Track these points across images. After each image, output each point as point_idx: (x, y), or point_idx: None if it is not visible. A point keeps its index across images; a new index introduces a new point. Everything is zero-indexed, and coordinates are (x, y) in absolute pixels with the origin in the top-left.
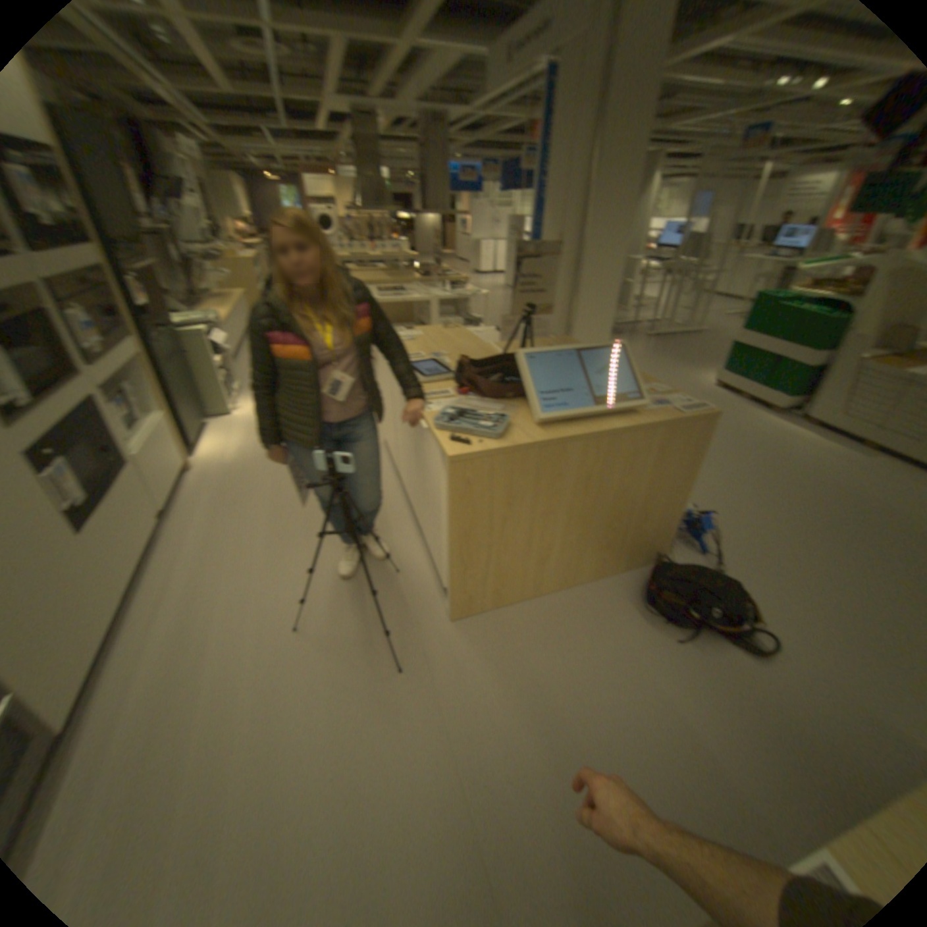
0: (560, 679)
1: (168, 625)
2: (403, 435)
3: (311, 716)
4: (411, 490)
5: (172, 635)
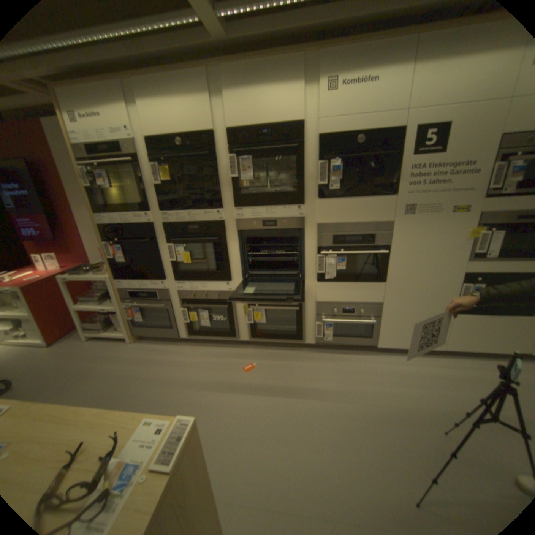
0: None
1: (440, 374)
2: None
3: (387, 440)
4: None
5: (434, 376)
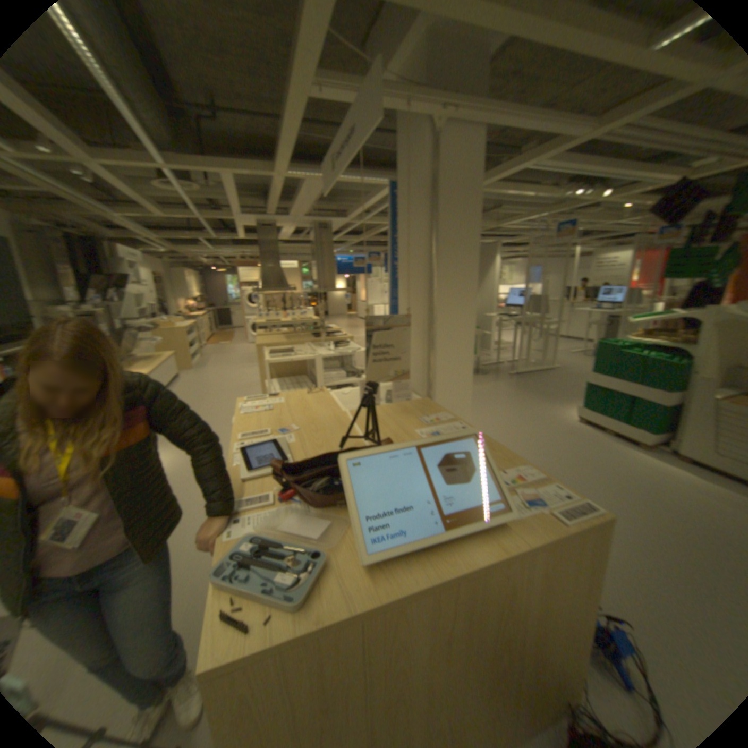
0: None
1: None
2: None
3: None
4: None
5: None
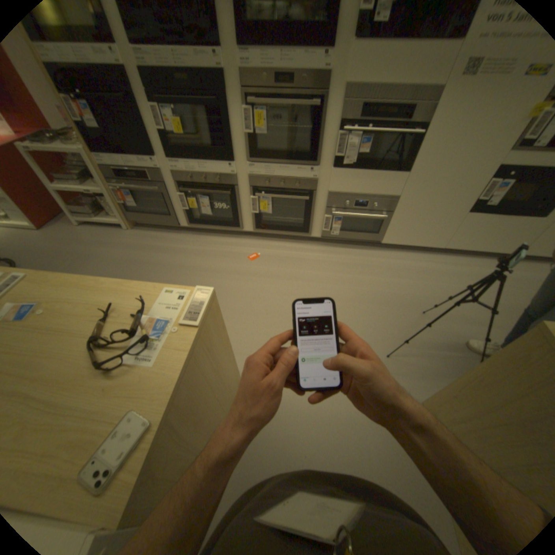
0: (366, 468)
1: (432, 268)
2: None
3: (374, 315)
4: None
5: (426, 270)
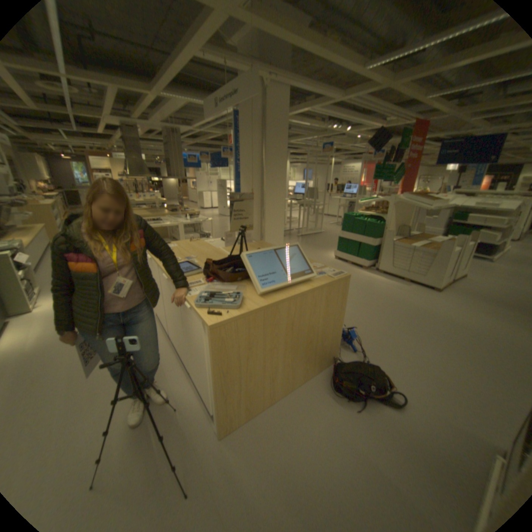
0: (297, 462)
1: None
2: (168, 311)
3: None
4: (177, 347)
5: None
